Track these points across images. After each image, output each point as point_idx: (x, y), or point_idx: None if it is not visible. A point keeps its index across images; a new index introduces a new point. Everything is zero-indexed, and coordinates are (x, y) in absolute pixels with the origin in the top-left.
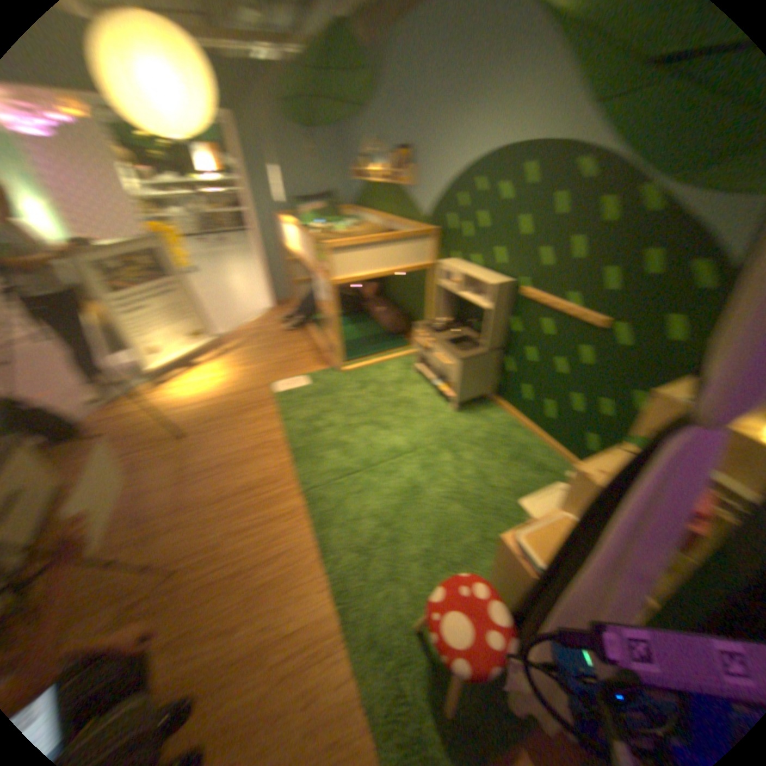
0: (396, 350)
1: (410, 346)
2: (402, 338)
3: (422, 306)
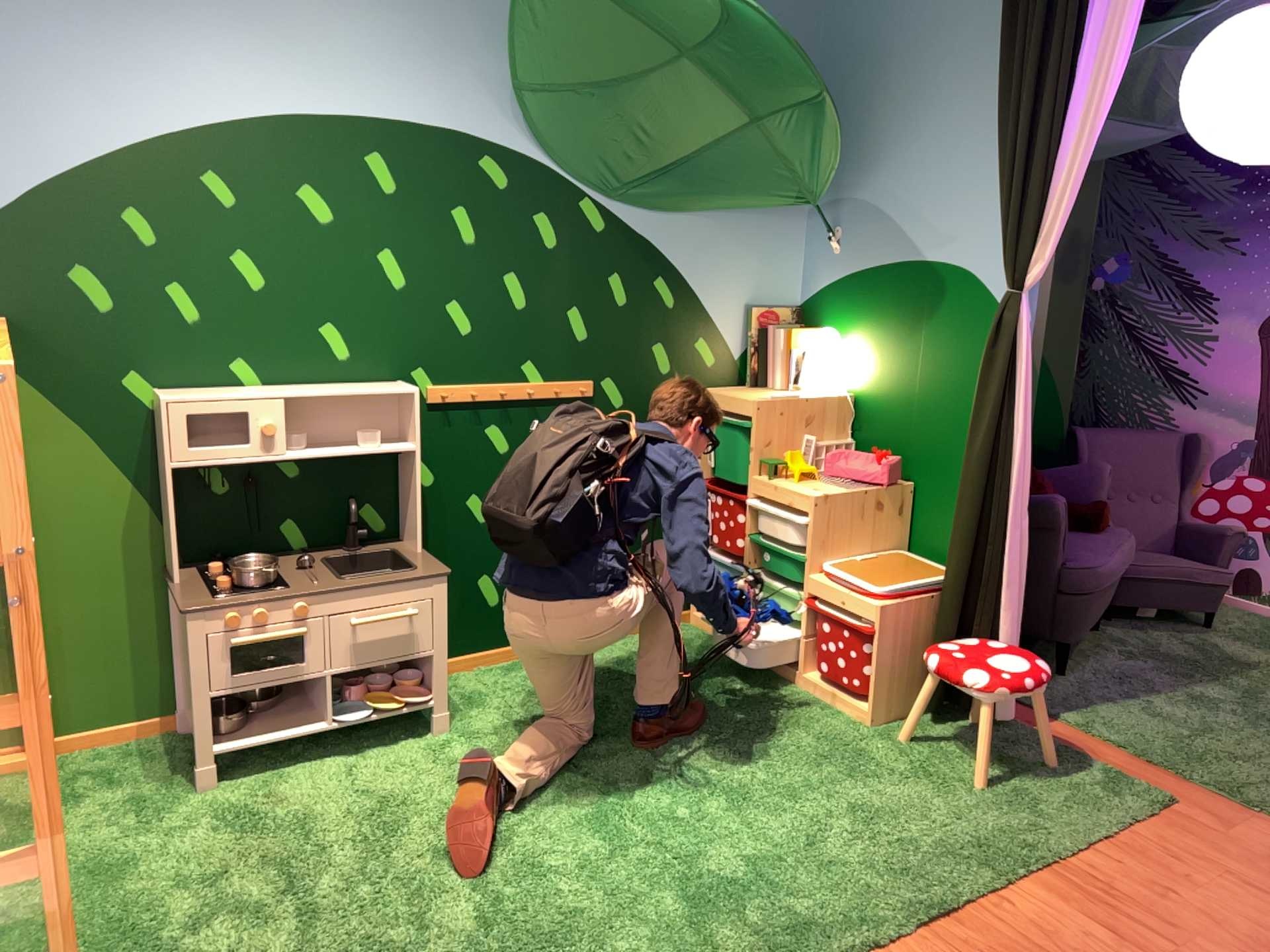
0: None
1: None
2: None
3: None
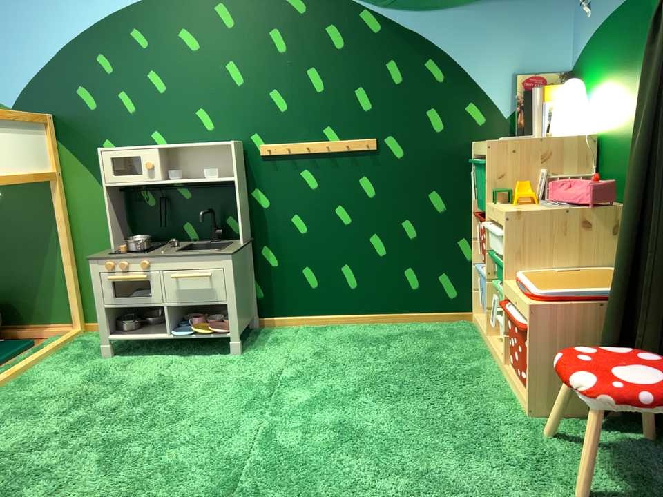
0: (16, 356)
1: (36, 343)
2: (0, 344)
3: (39, 260)
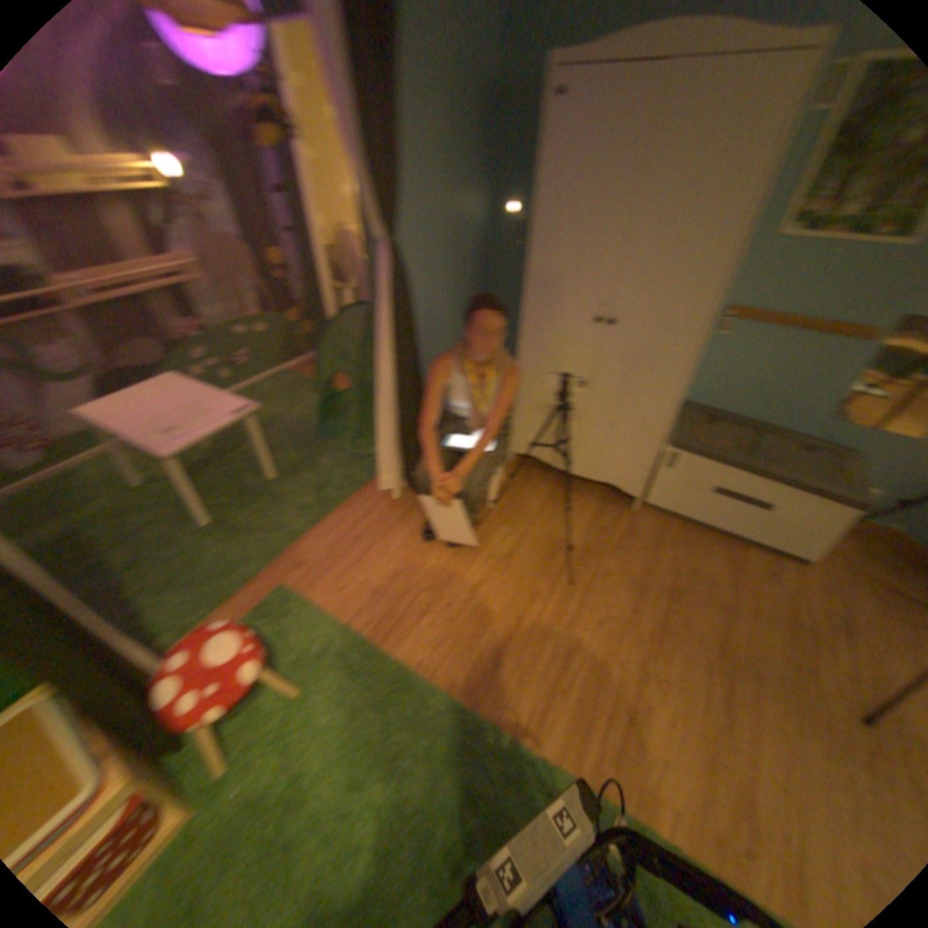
0: None
1: None
2: None
3: None
